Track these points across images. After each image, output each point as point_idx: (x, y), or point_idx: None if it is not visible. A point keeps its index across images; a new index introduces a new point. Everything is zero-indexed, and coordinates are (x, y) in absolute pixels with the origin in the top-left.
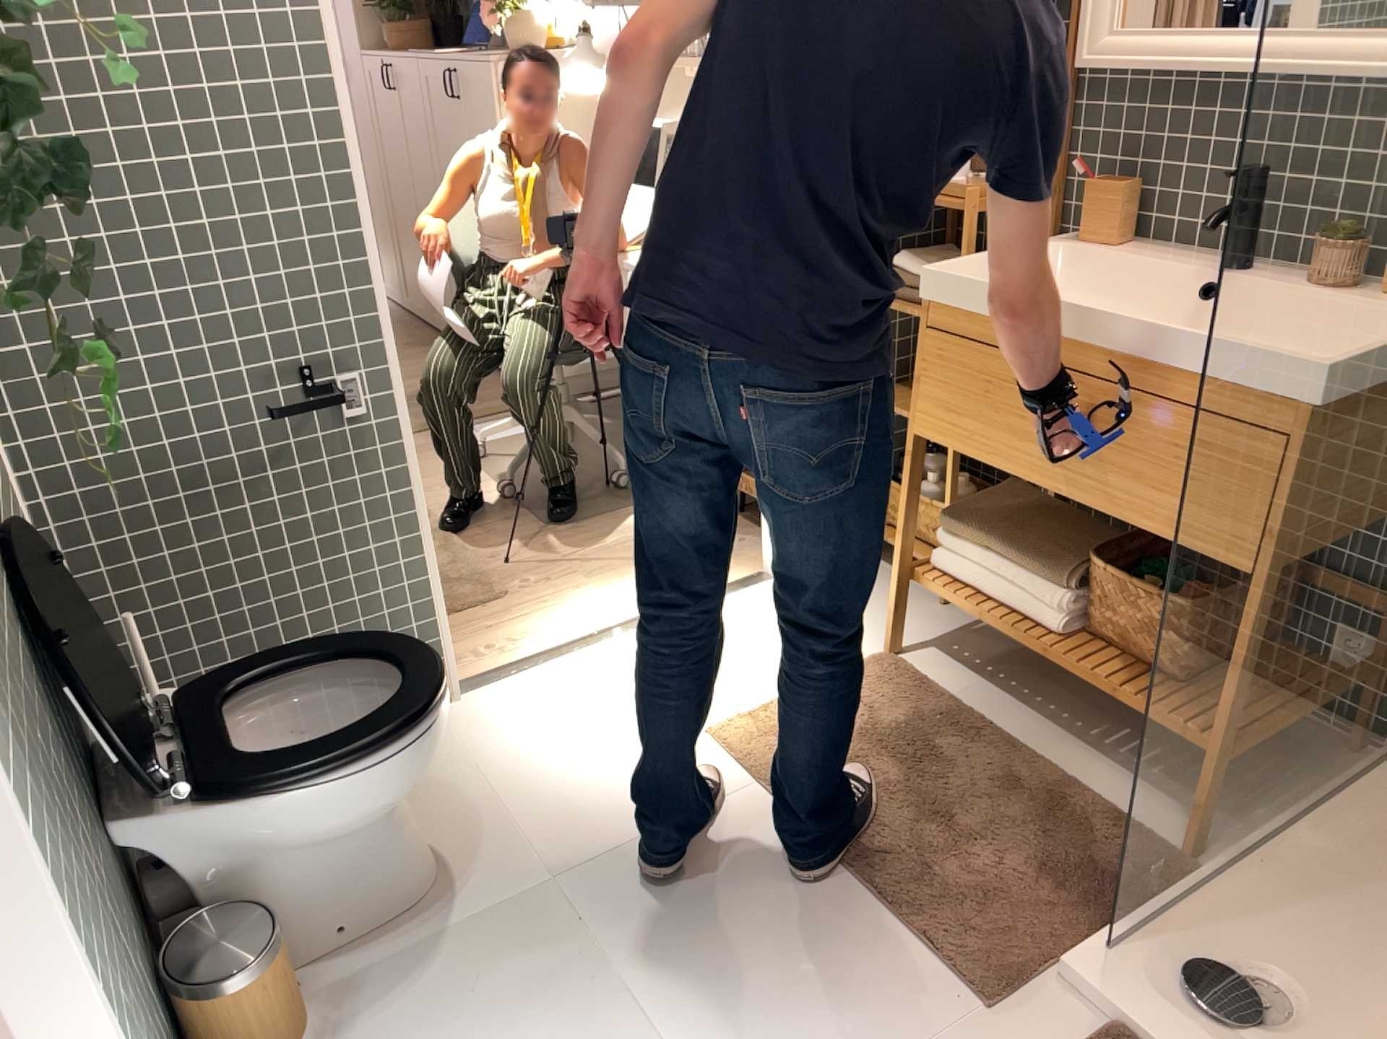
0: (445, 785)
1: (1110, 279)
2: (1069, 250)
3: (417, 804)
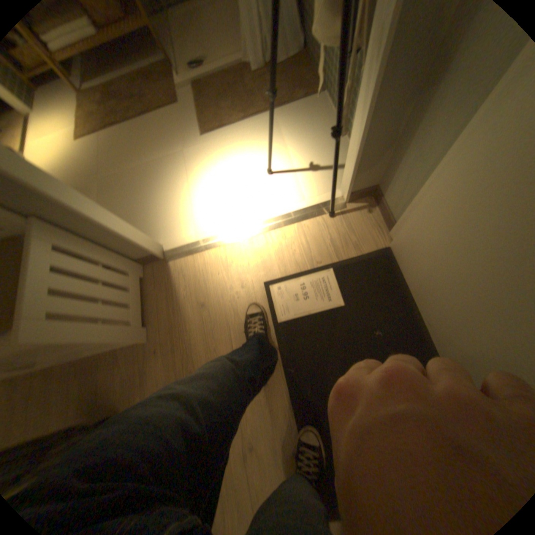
0: None
1: None
2: None
3: None
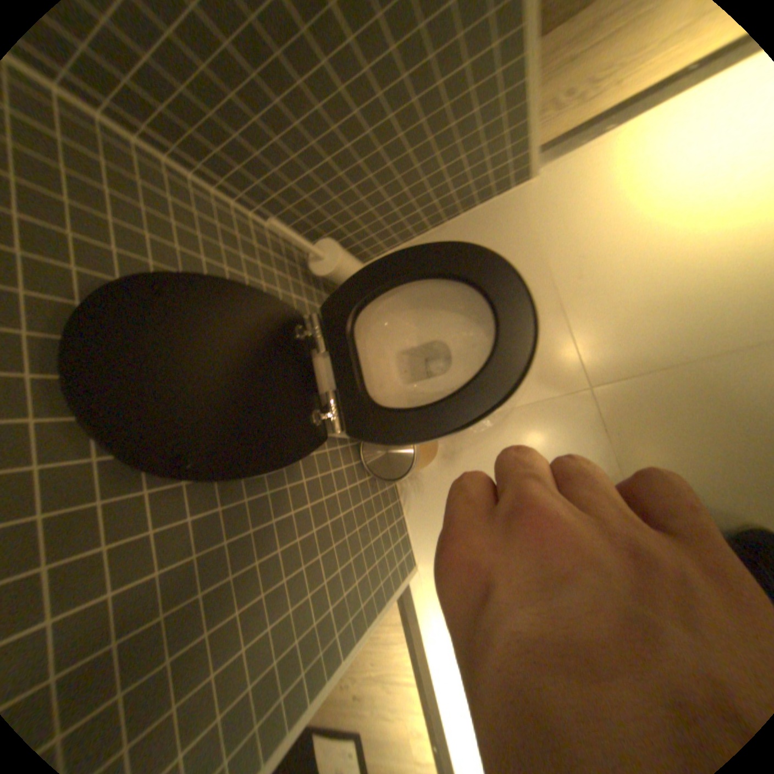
0: None
1: None
2: None
3: None
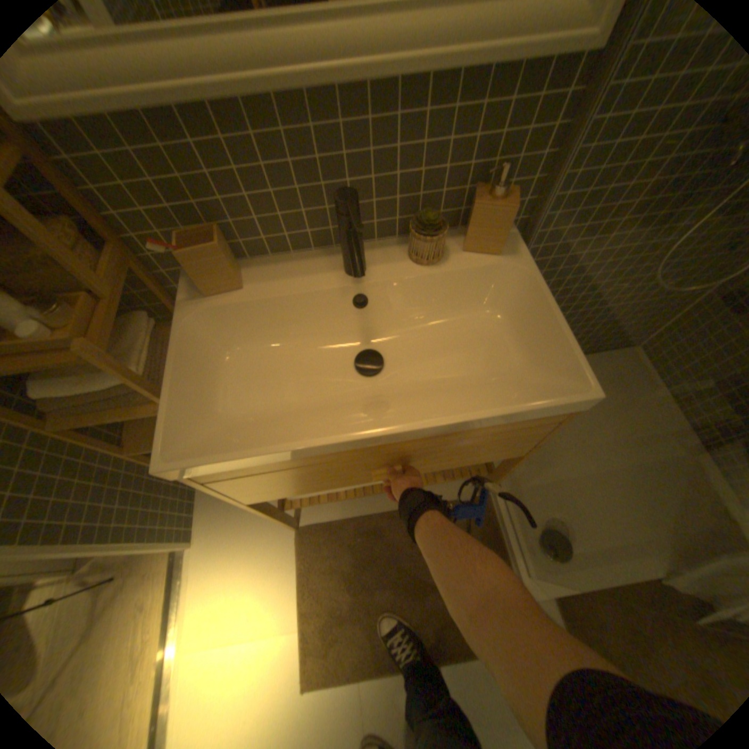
0: None
1: (264, 312)
2: (203, 304)
3: None
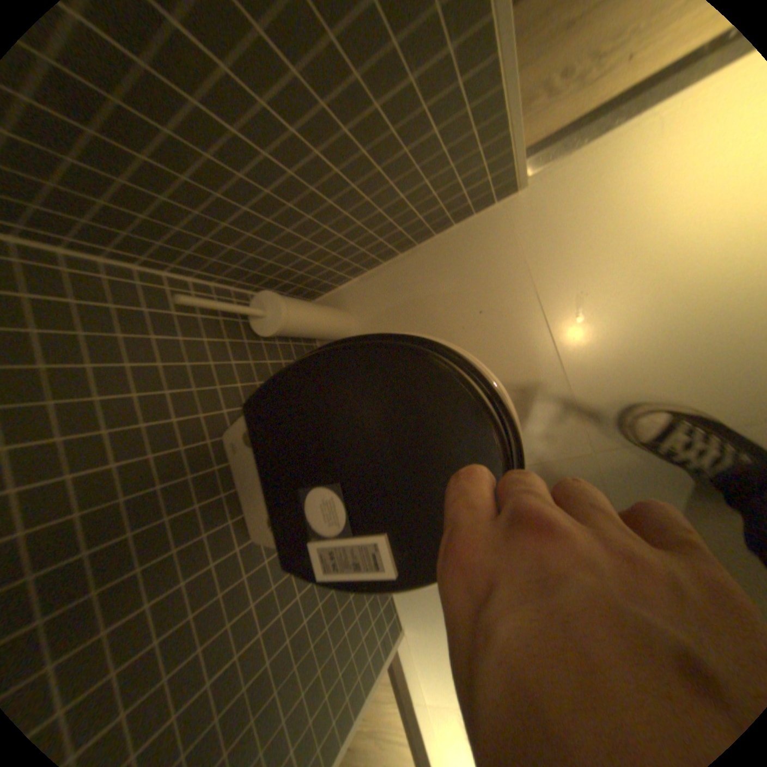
0: (505, 315)
1: None
2: None
3: (481, 335)
